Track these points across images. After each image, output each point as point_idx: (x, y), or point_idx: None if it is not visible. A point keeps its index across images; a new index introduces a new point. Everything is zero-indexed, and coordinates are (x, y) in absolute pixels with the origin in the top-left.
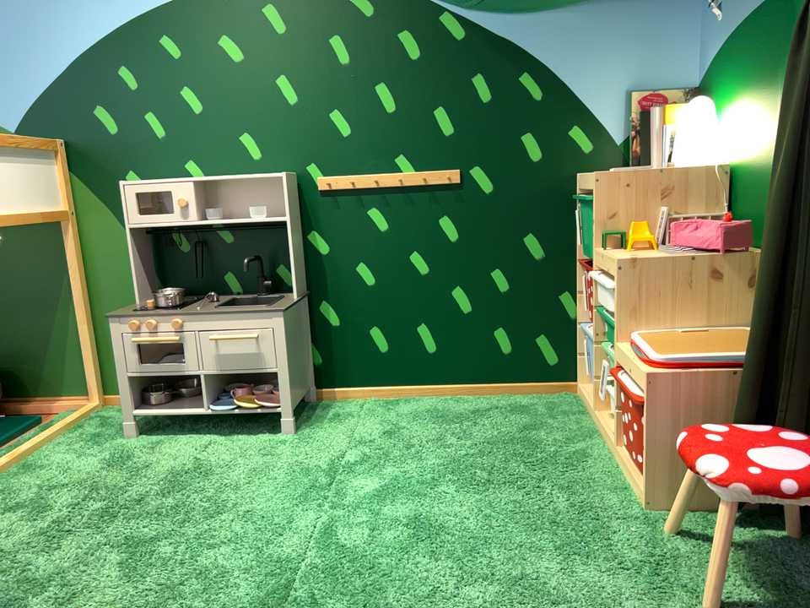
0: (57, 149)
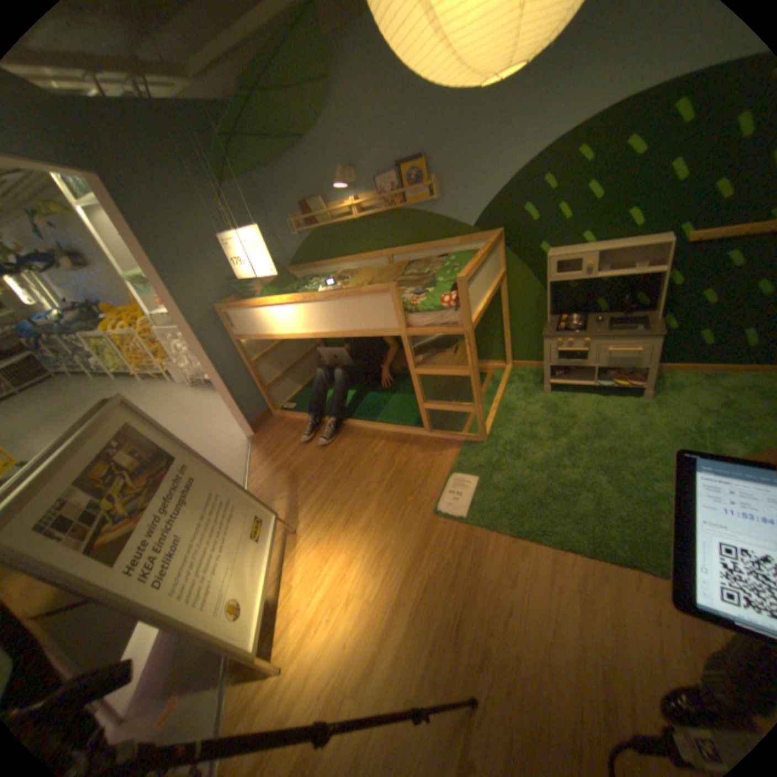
0: (501, 236)
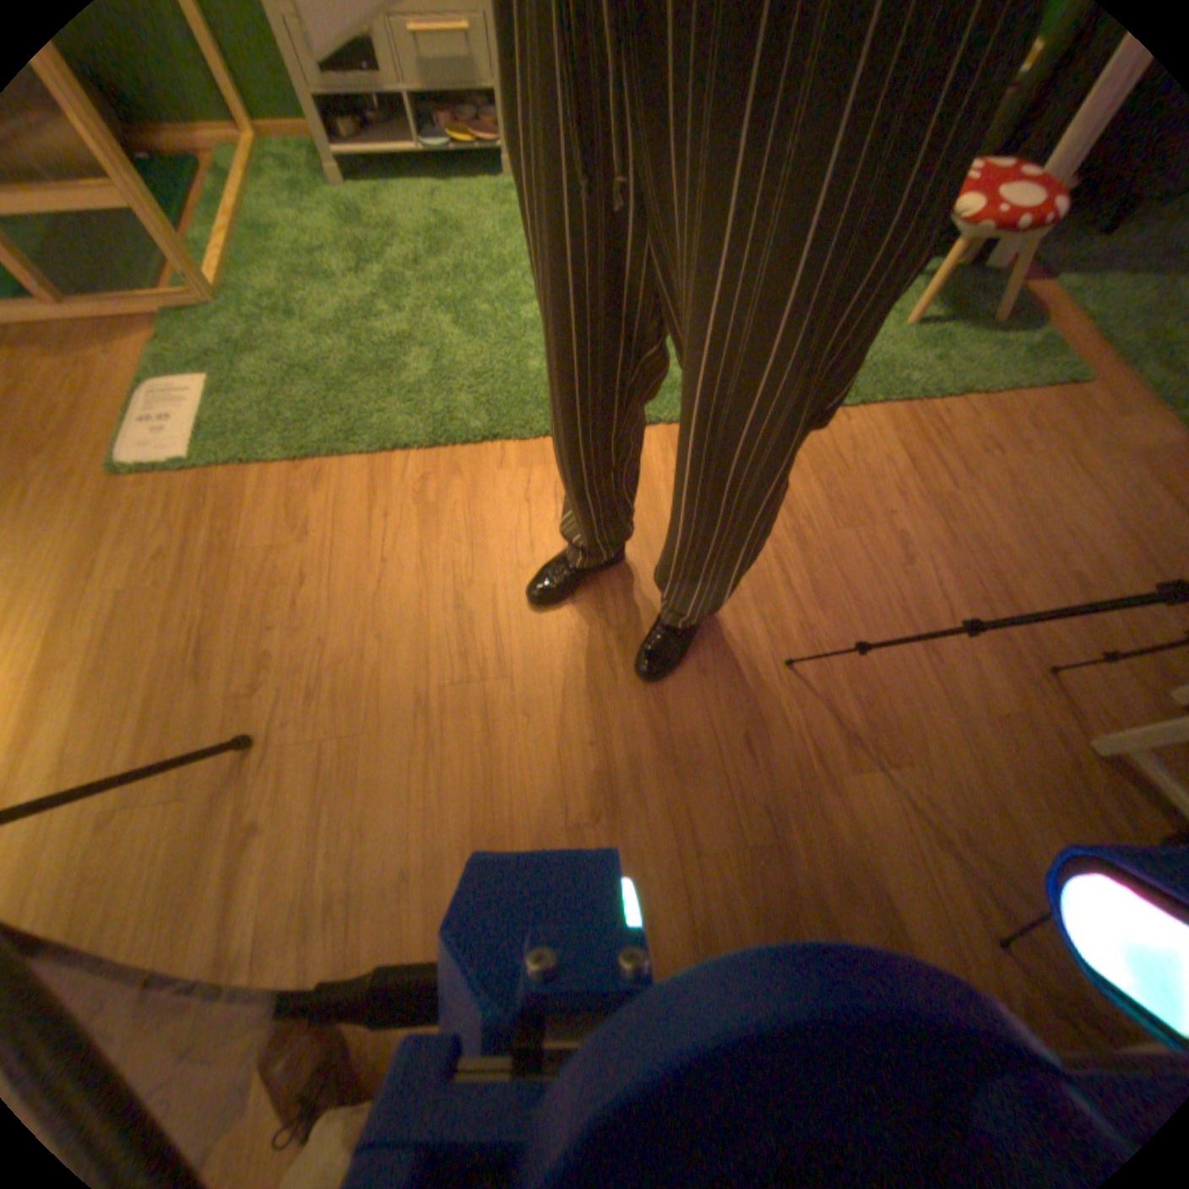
0: None
